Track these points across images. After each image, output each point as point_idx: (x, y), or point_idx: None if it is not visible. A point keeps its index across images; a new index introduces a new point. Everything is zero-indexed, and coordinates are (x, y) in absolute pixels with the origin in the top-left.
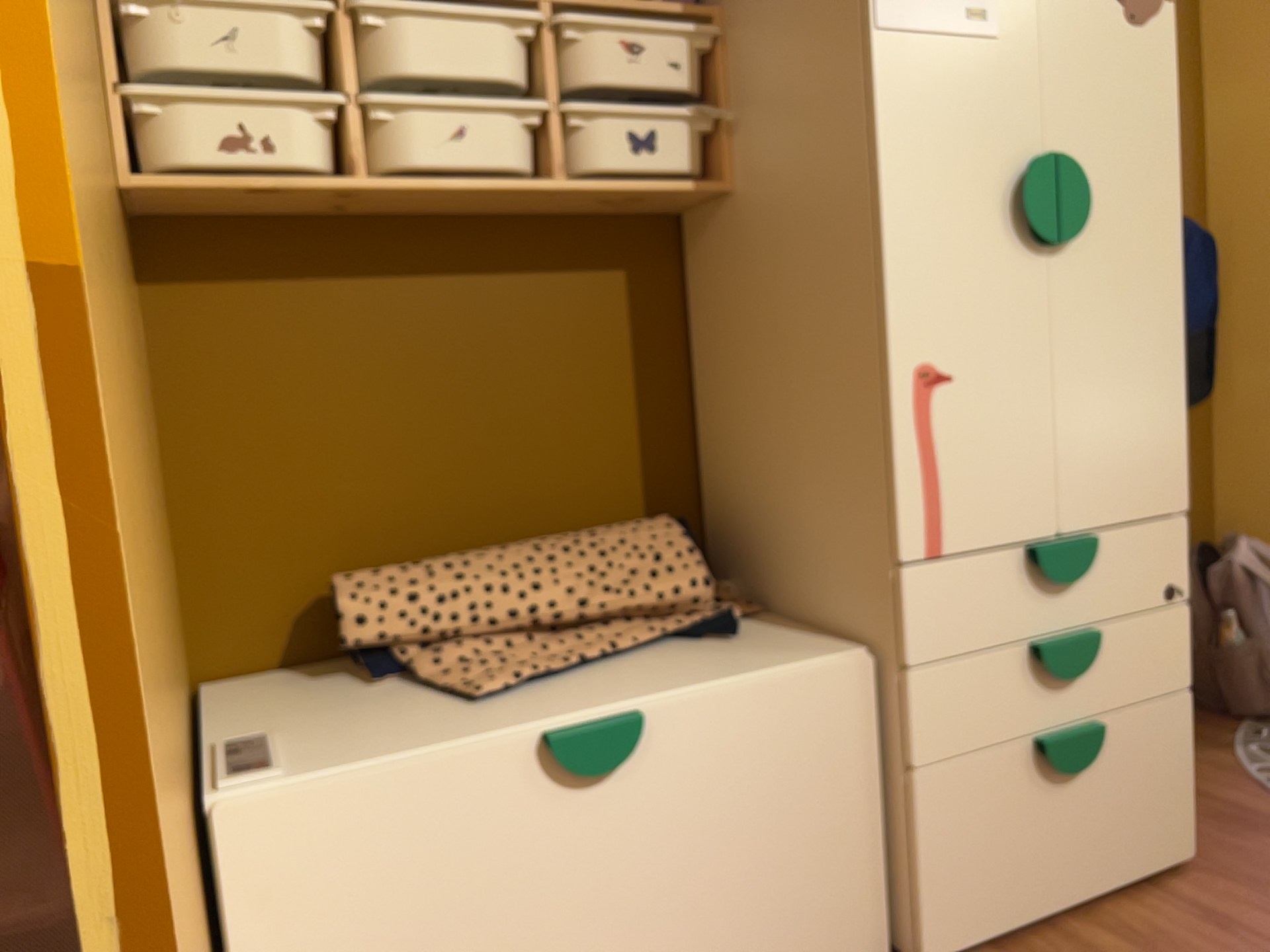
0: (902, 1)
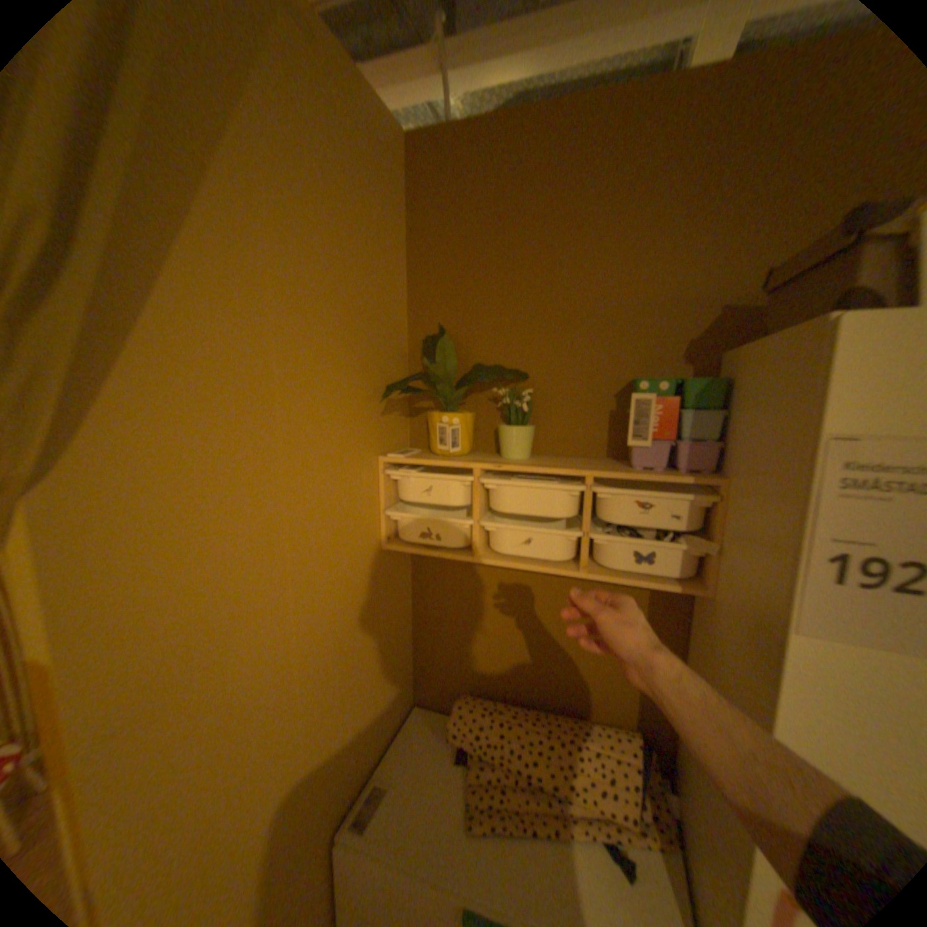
0: (832, 615)
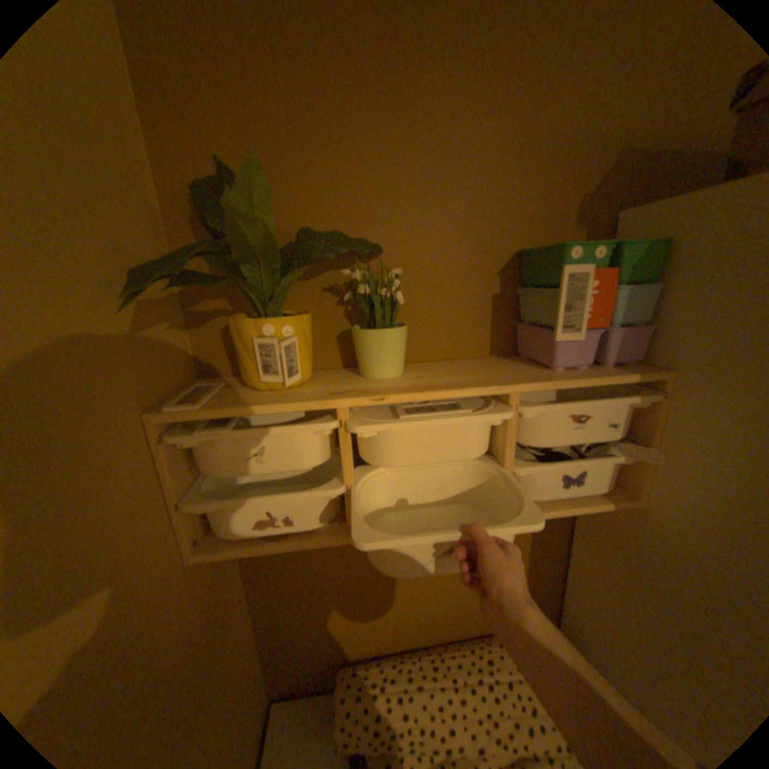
0: None
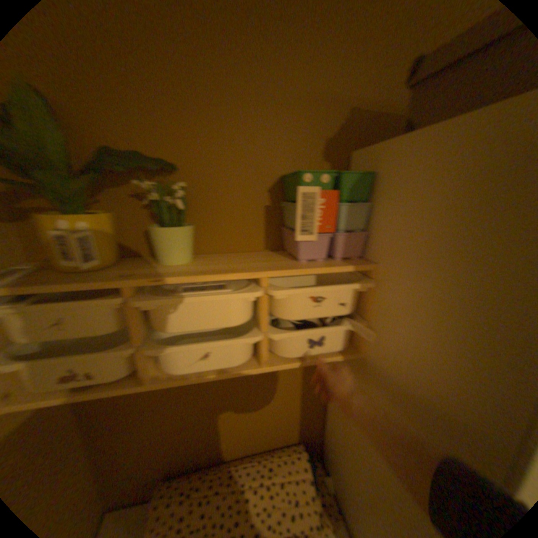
0: None
